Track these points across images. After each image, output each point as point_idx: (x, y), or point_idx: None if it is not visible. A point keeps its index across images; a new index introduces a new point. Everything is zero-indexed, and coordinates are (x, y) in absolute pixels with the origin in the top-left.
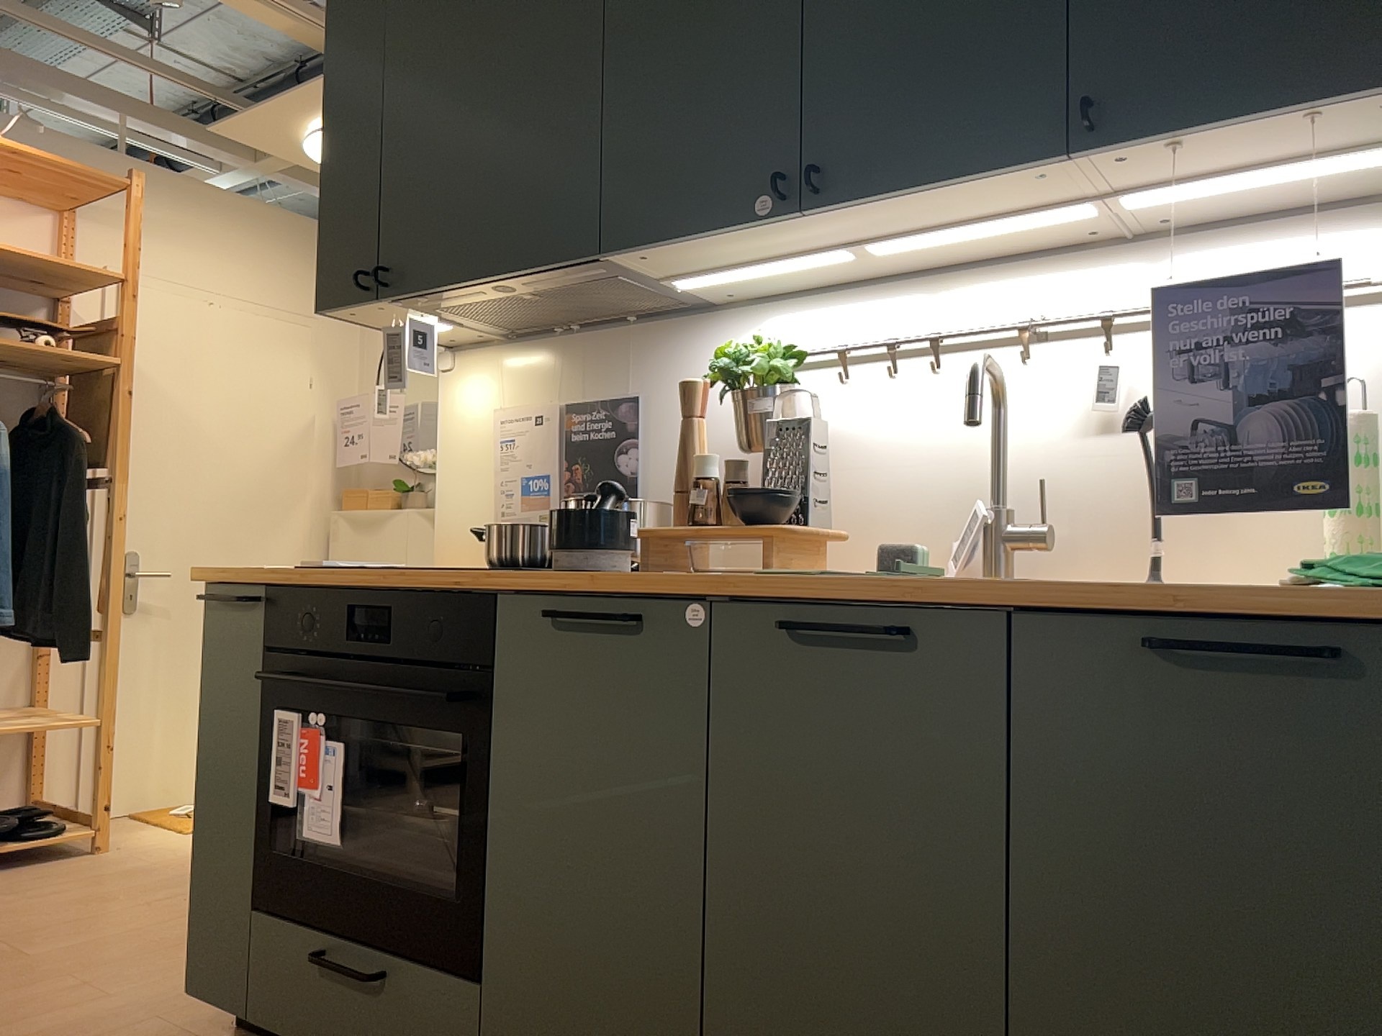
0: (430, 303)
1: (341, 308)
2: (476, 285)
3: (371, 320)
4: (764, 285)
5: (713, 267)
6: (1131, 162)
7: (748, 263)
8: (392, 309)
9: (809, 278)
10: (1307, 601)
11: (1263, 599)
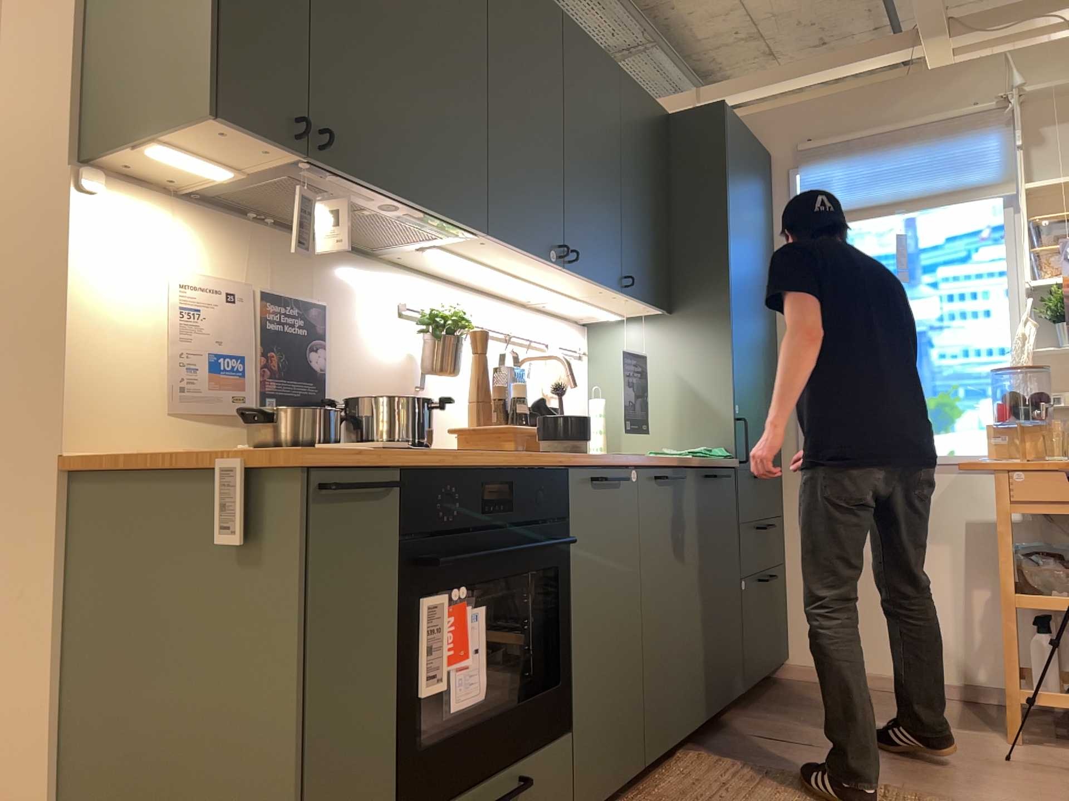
0: (324, 179)
1: (240, 126)
2: (391, 198)
3: (200, 139)
4: (419, 260)
5: (465, 253)
6: (614, 297)
7: (479, 261)
8: (270, 155)
9: (441, 267)
10: (726, 462)
11: (713, 461)
